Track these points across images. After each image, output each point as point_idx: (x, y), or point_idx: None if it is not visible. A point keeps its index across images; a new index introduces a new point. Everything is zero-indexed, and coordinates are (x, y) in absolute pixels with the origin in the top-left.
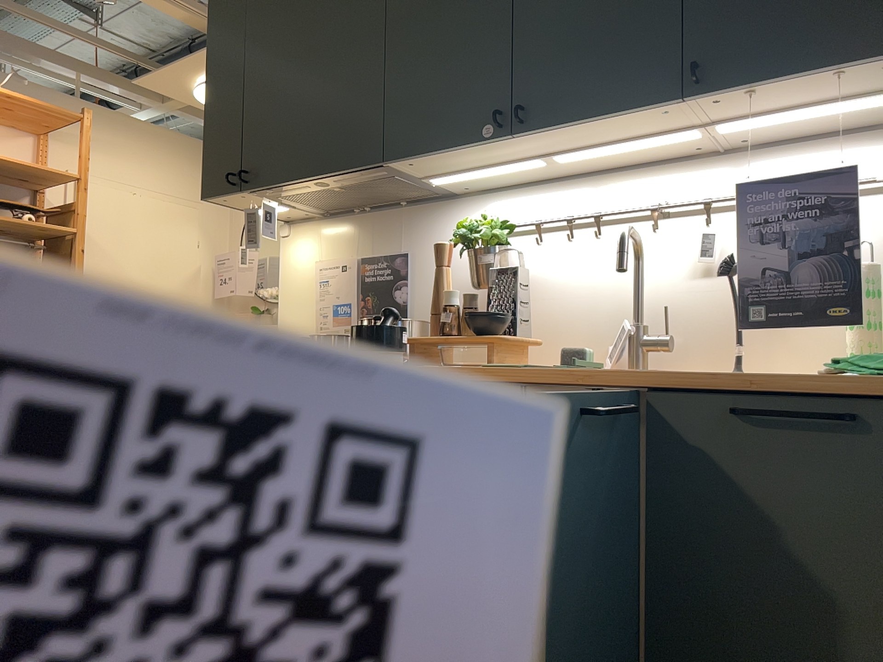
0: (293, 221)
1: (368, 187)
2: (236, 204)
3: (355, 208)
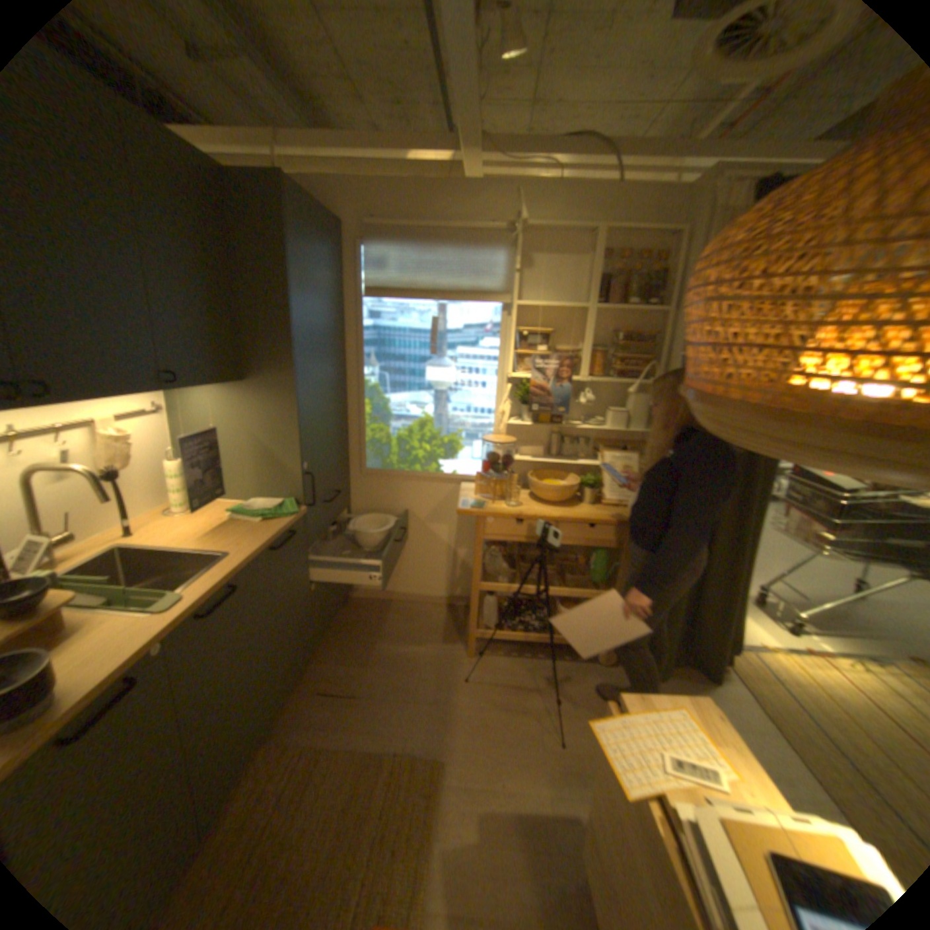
0: None
1: None
2: None
3: None
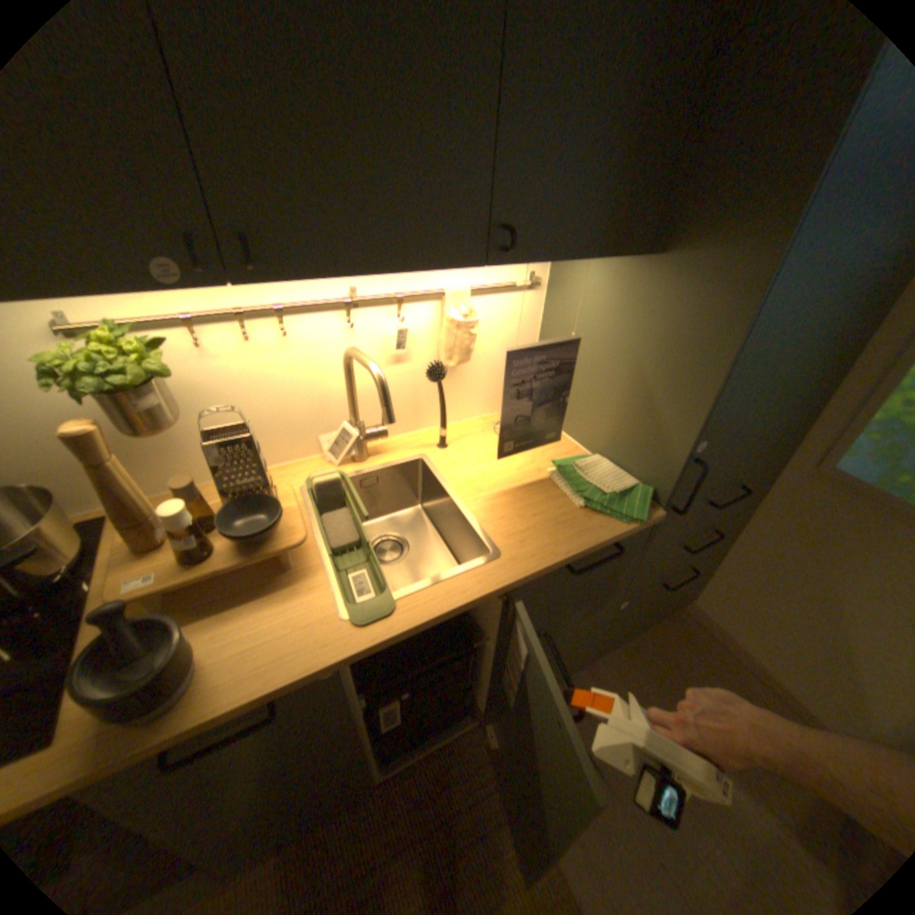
0: None
1: None
2: None
3: None
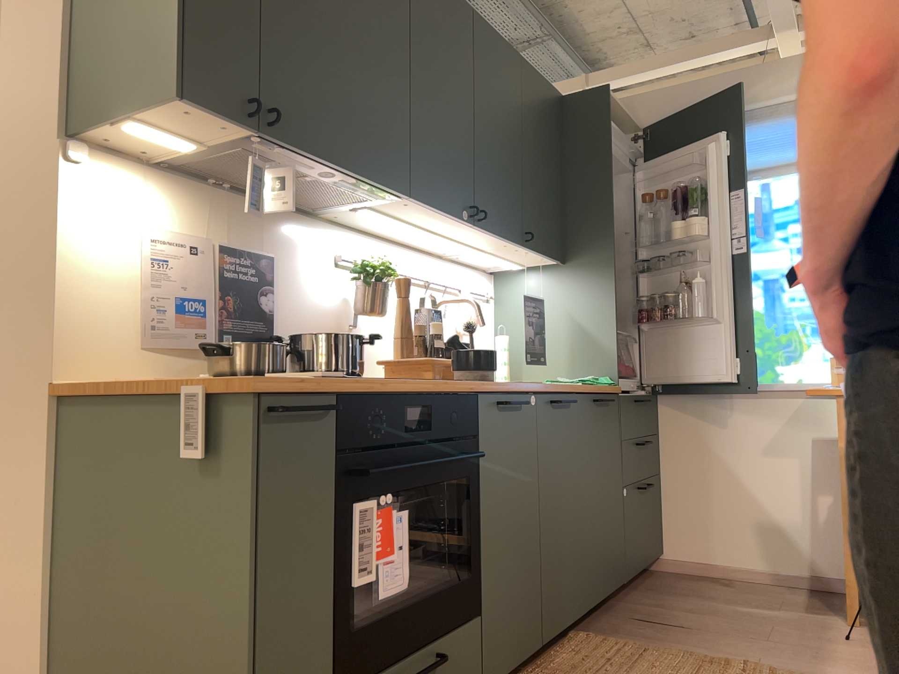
0: (87, 142)
1: (320, 188)
2: (169, 117)
3: (216, 180)
